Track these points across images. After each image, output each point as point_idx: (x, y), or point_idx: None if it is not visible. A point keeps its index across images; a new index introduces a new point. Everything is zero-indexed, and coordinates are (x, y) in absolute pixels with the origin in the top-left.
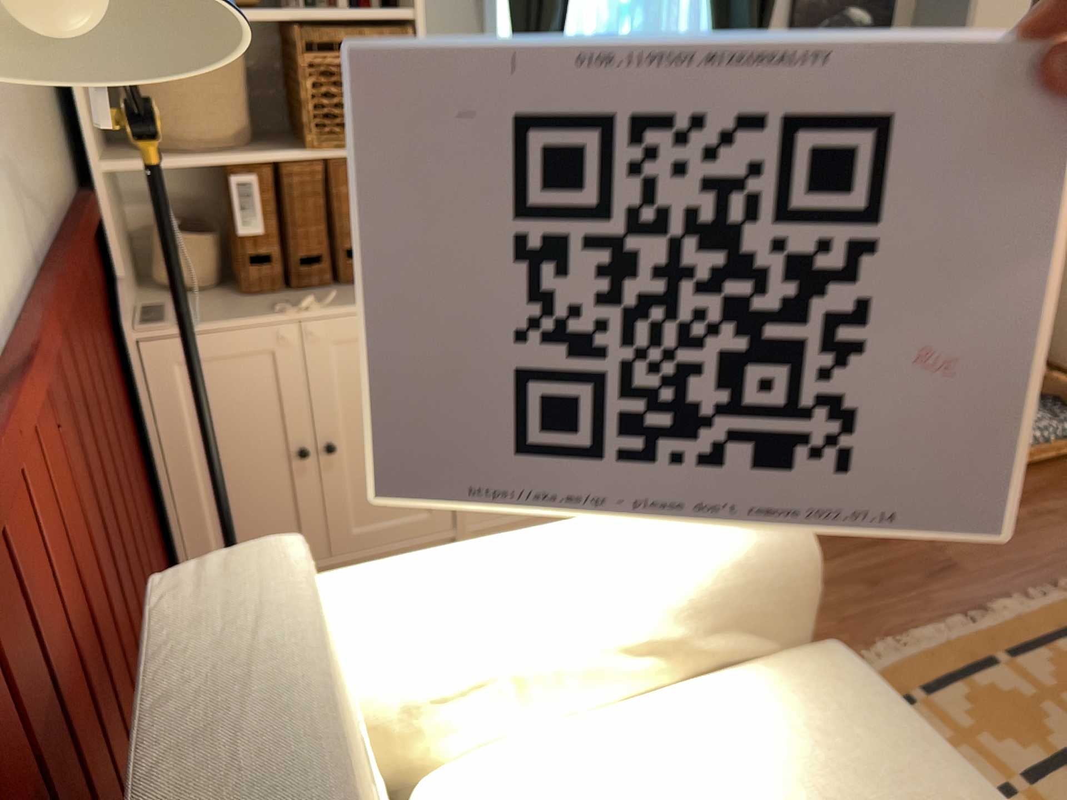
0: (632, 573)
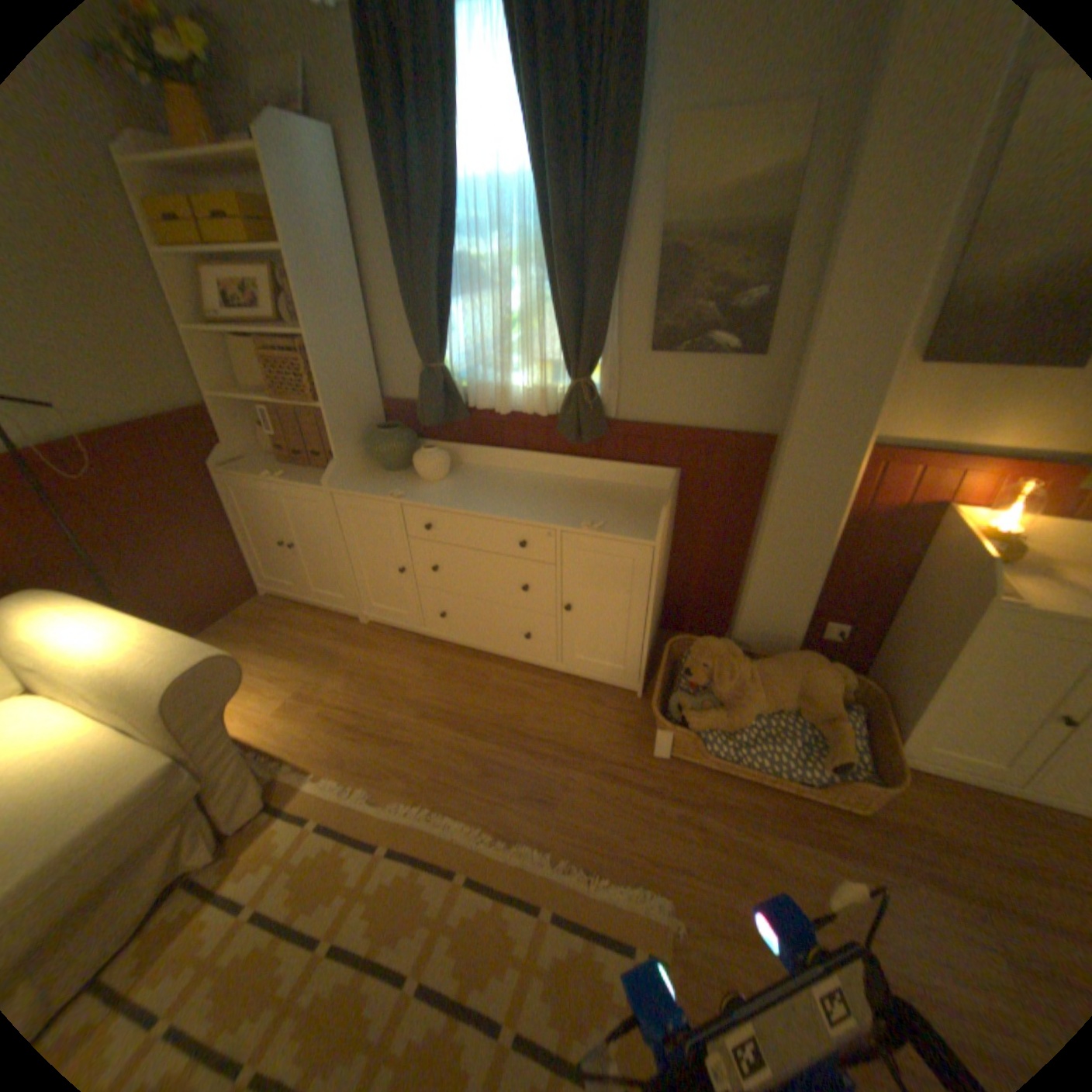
0: (93, 659)
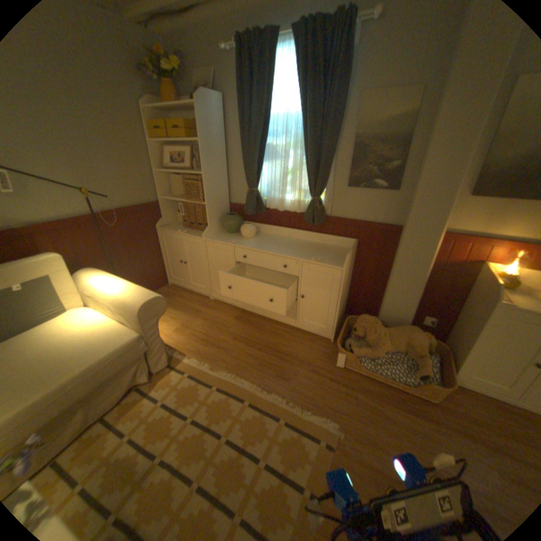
0: (114, 293)
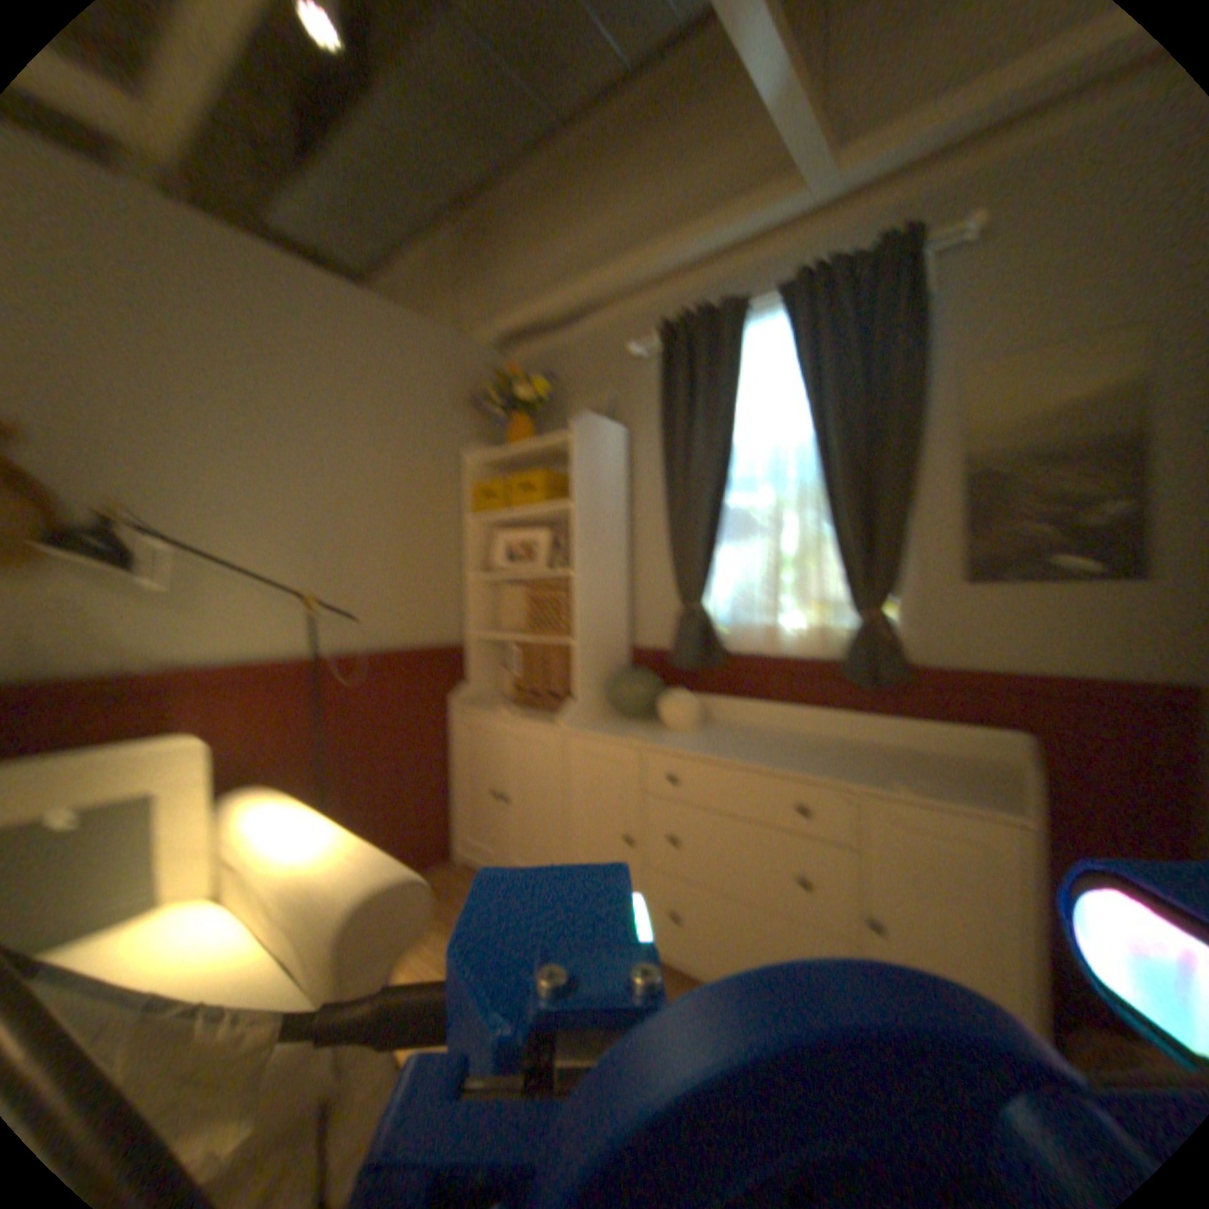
0: (299, 863)
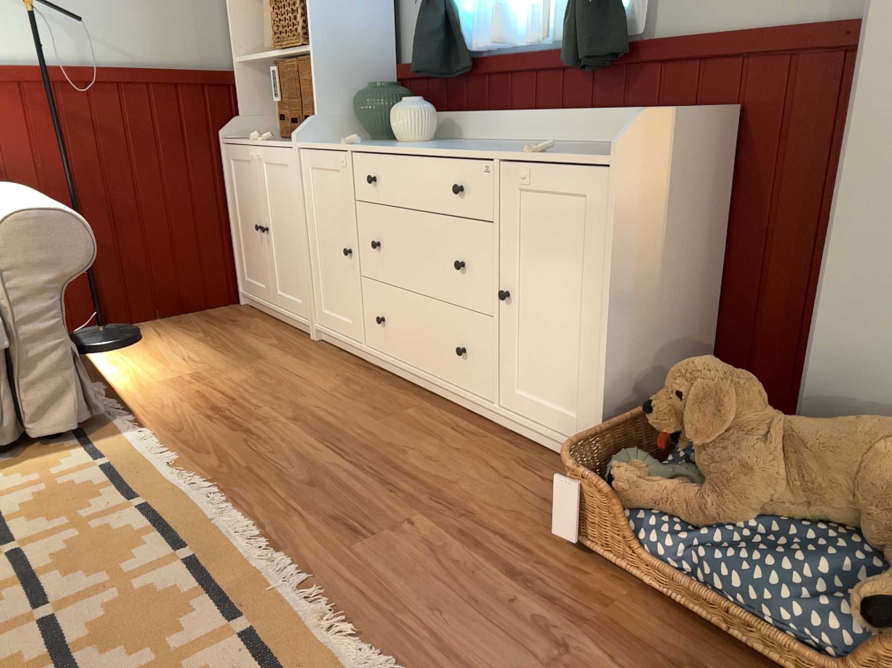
0: None
